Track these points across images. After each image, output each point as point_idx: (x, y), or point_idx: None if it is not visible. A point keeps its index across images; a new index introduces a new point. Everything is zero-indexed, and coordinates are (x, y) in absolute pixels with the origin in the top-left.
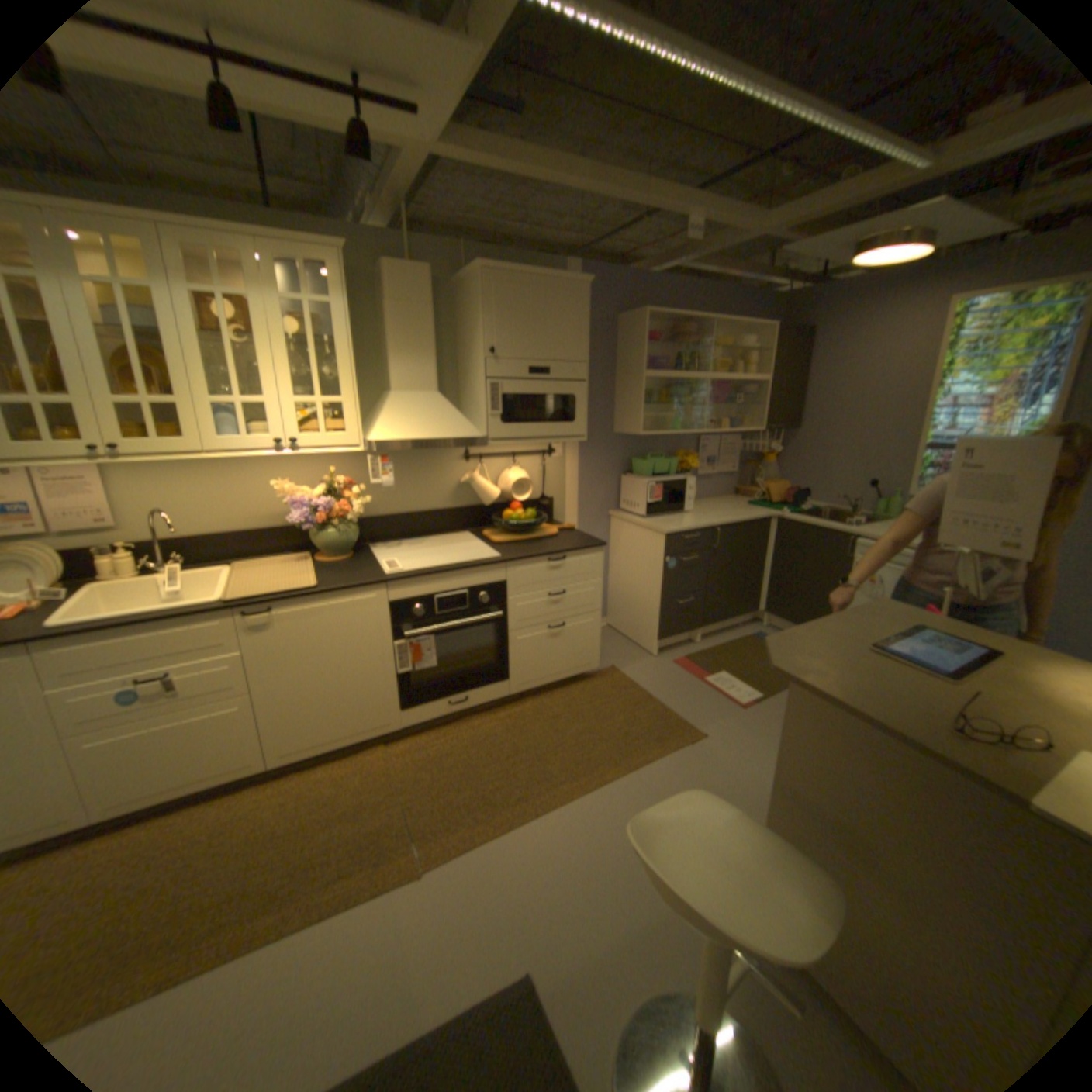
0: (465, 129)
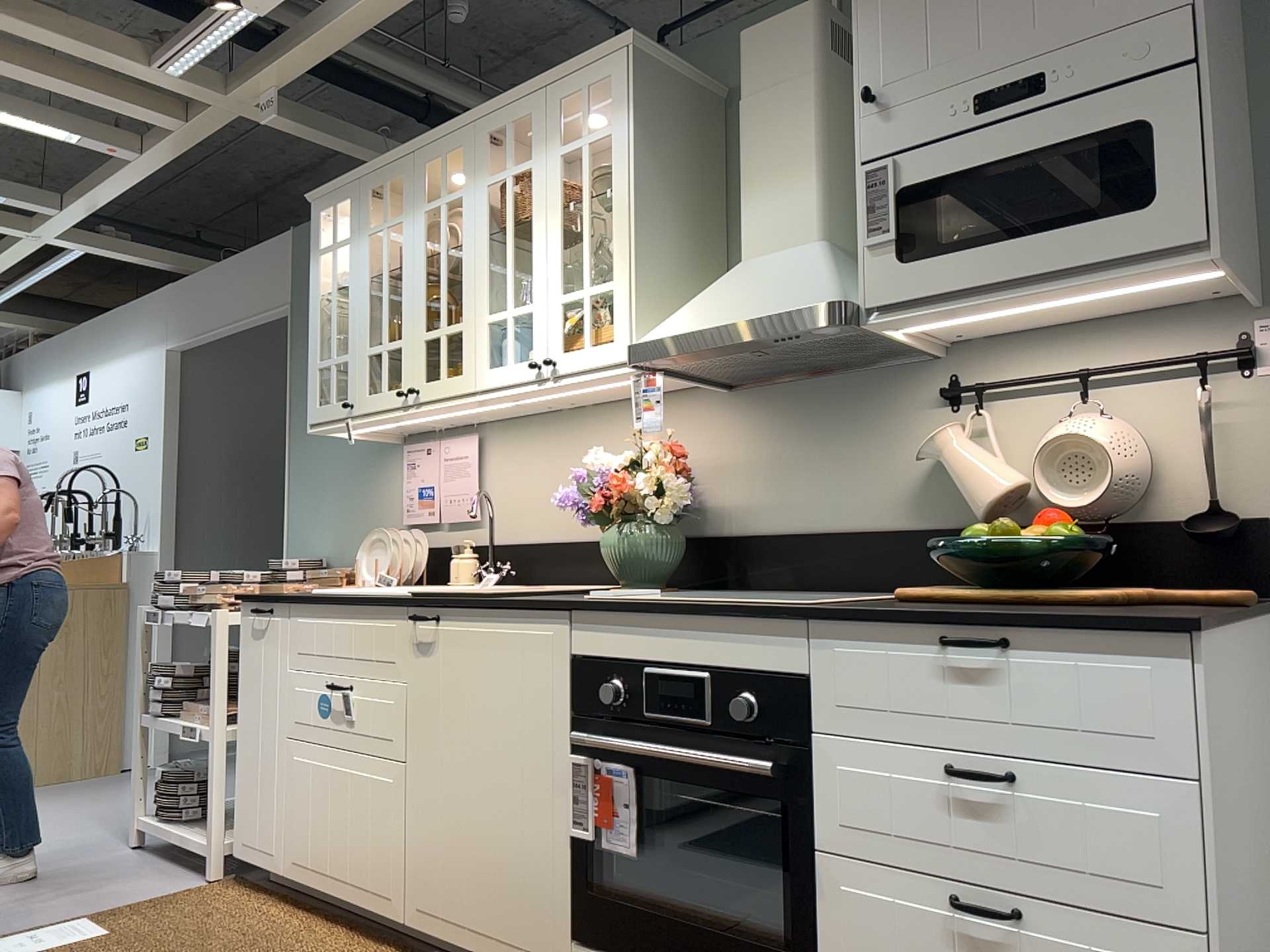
0: None
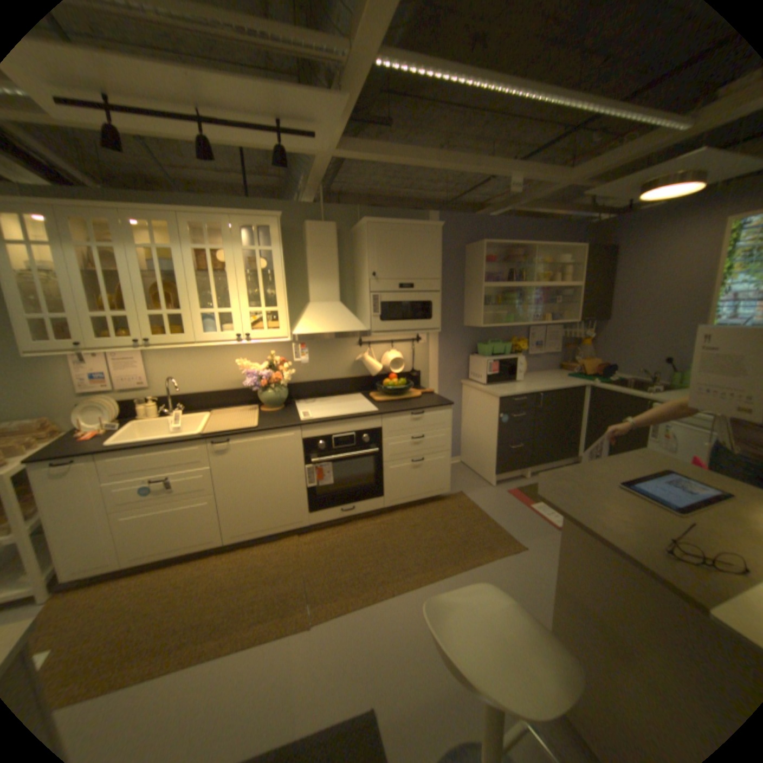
0: (353, 140)
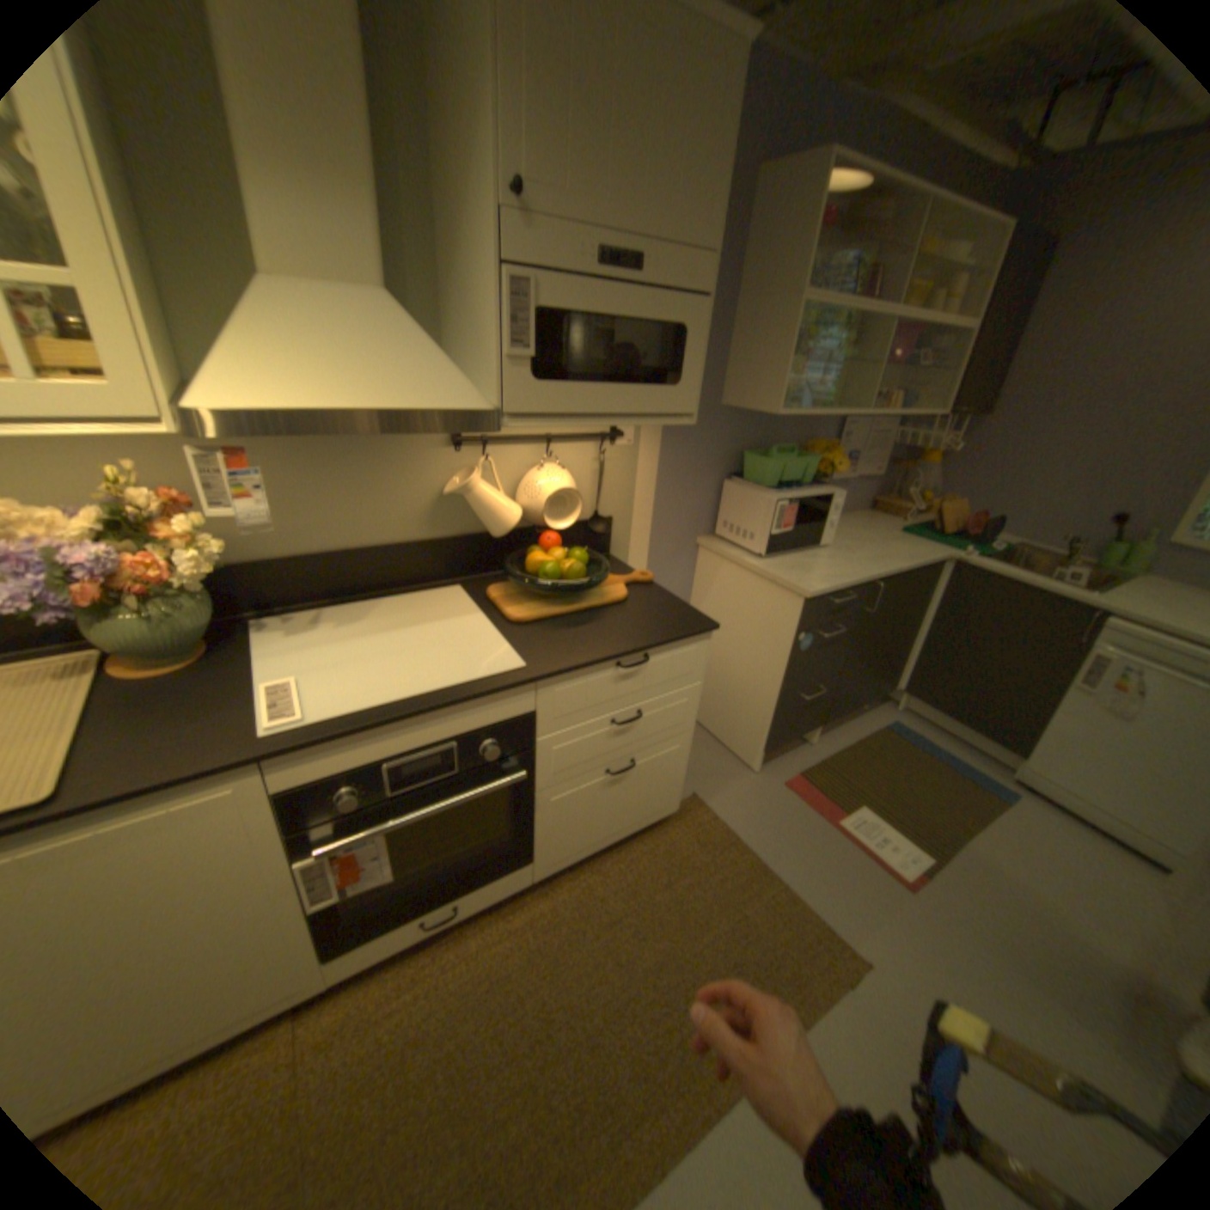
0: None
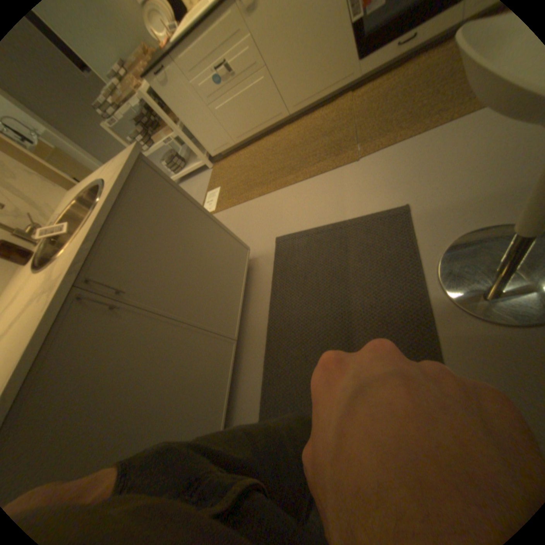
0: None
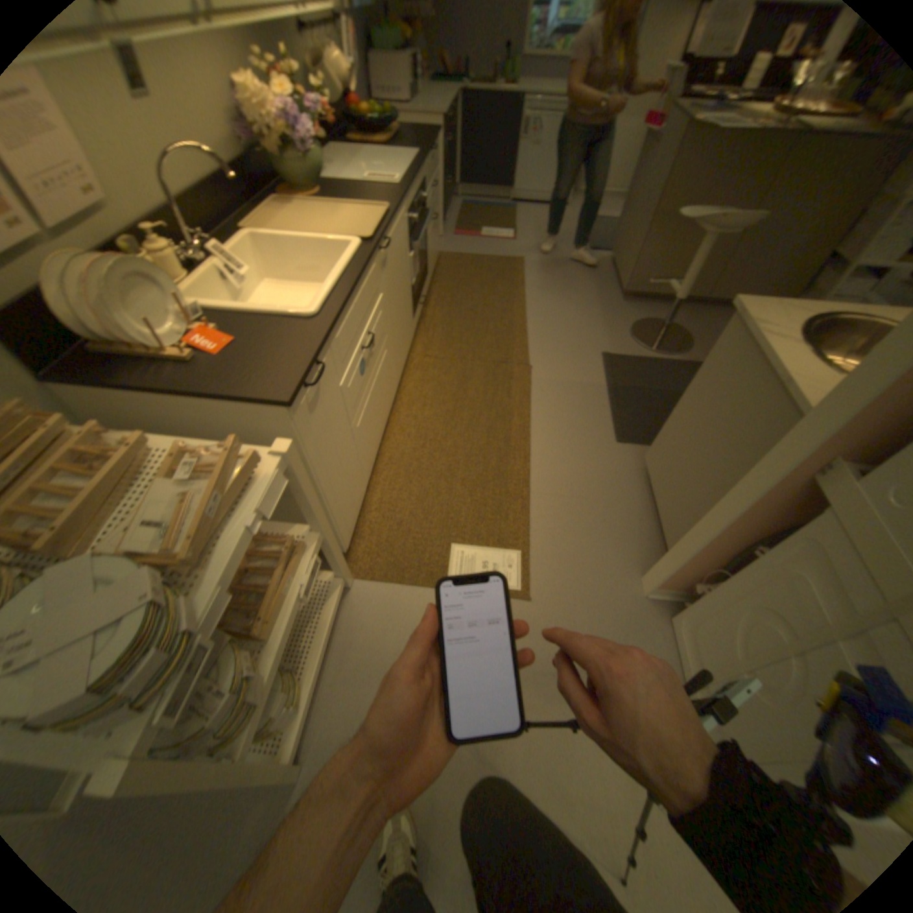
0: None
